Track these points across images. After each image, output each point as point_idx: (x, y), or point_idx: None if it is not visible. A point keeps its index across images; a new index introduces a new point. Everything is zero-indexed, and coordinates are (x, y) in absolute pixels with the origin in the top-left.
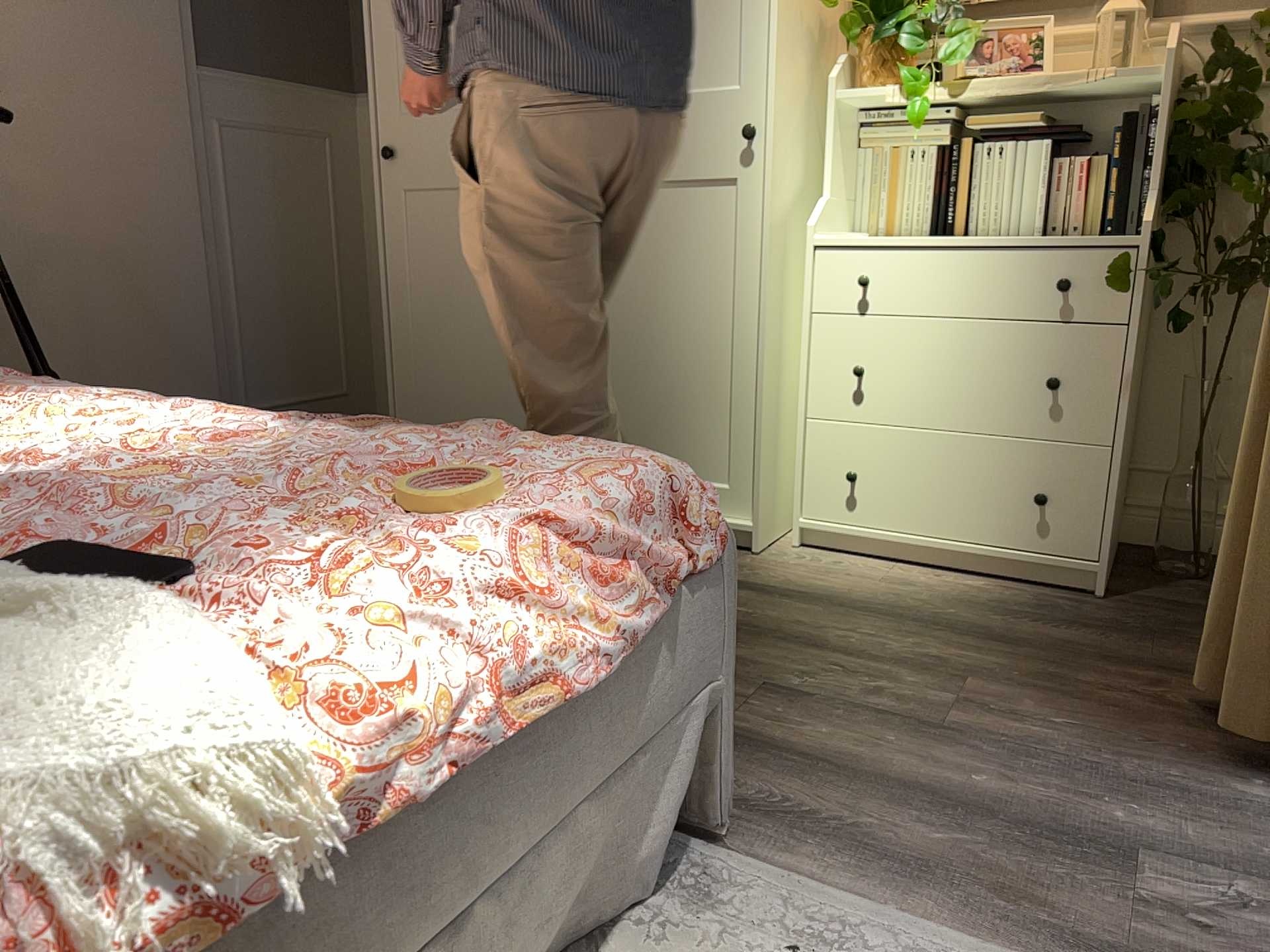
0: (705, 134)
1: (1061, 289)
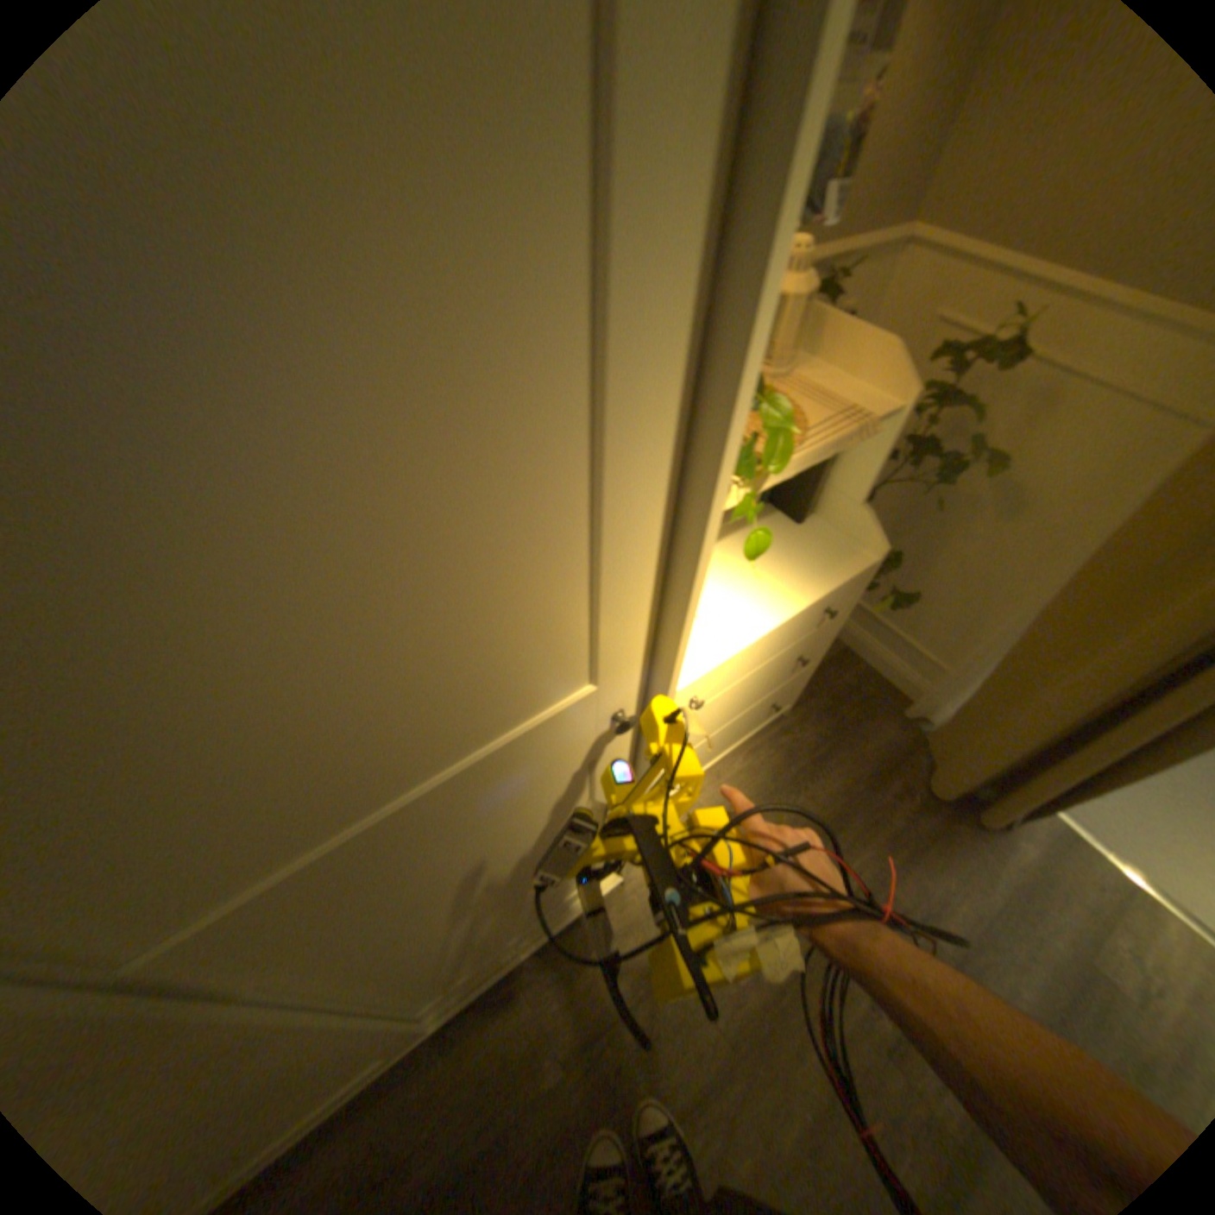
0: (539, 758)
1: (830, 618)
